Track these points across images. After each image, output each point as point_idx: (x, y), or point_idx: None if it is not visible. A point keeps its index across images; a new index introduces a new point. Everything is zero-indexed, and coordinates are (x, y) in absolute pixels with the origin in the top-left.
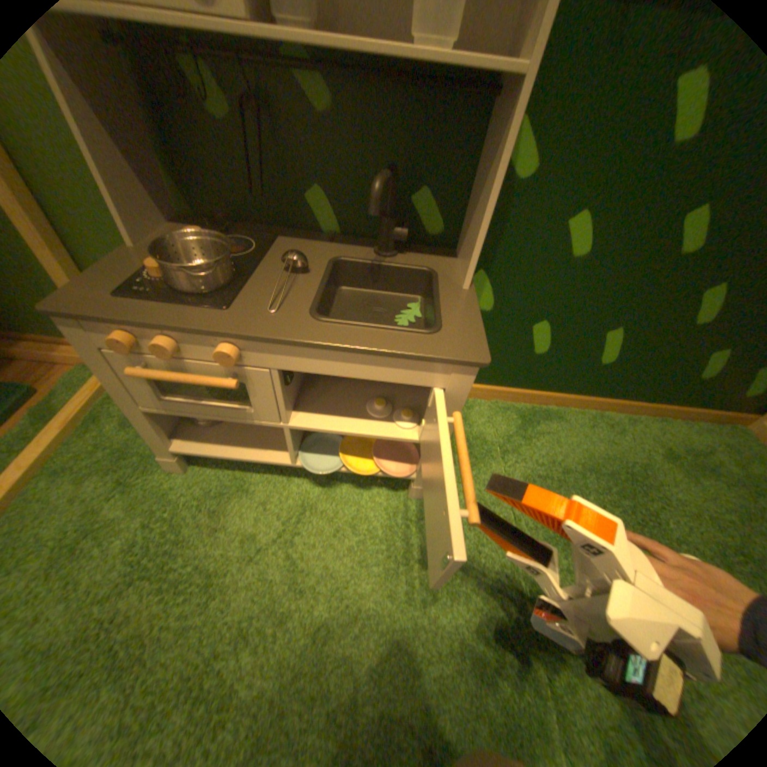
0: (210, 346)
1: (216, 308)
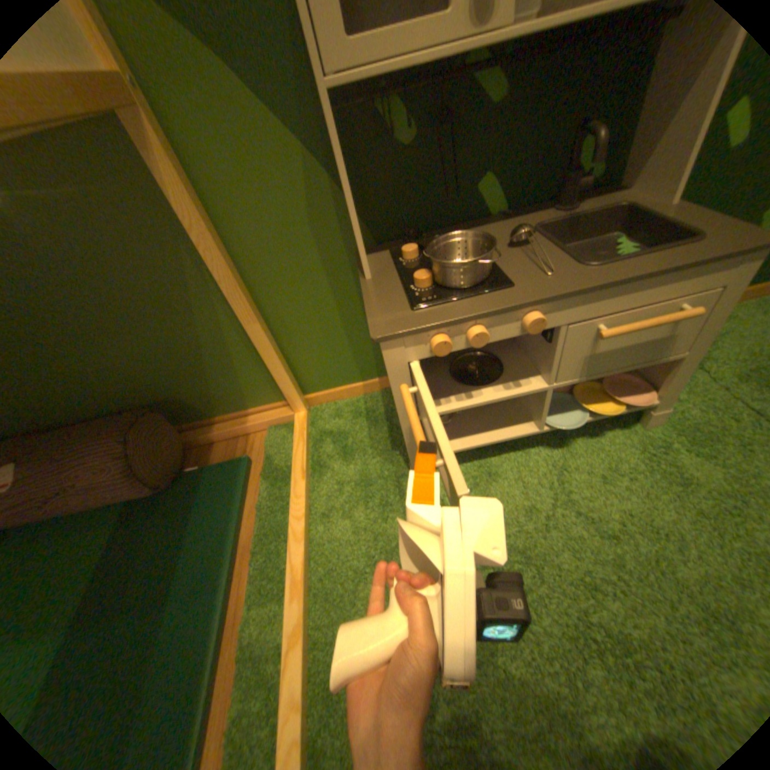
0: (518, 320)
1: (504, 289)
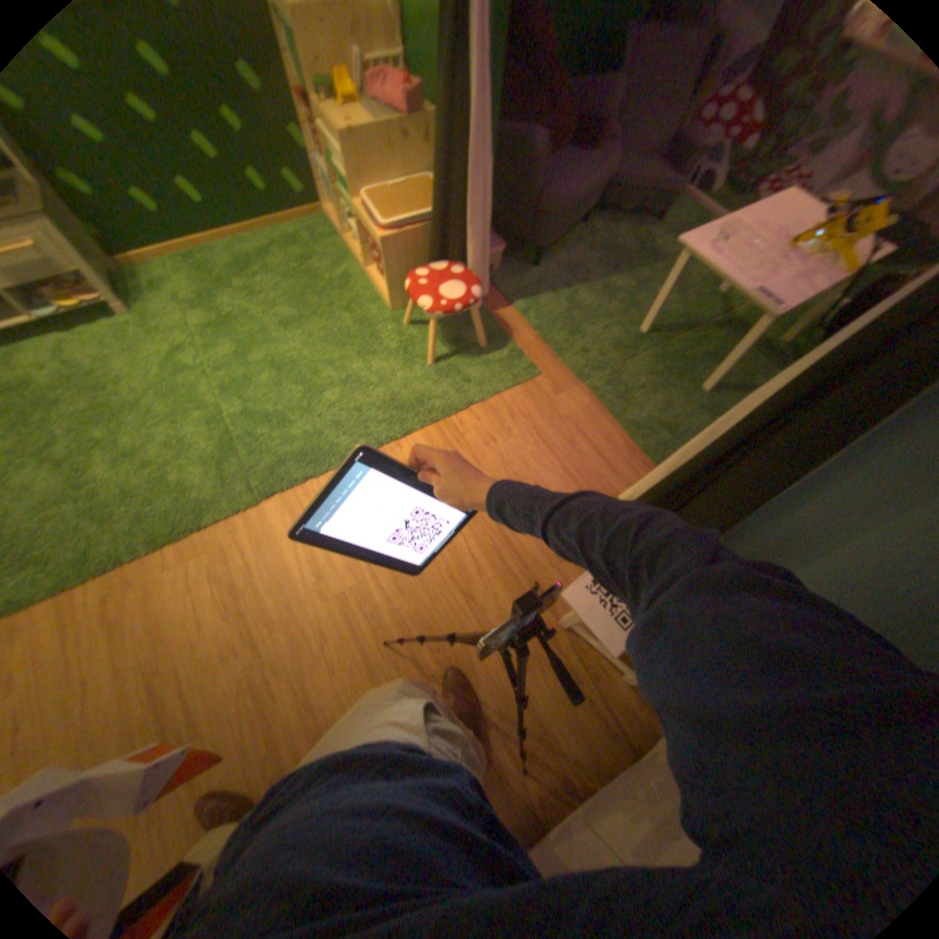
0: None
1: None
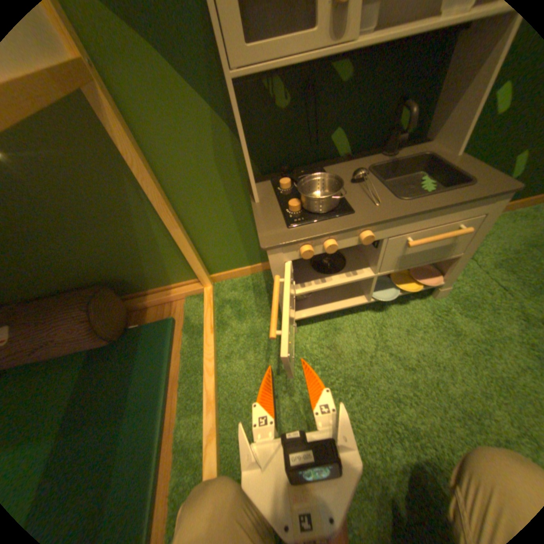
0: (357, 236)
1: (348, 214)
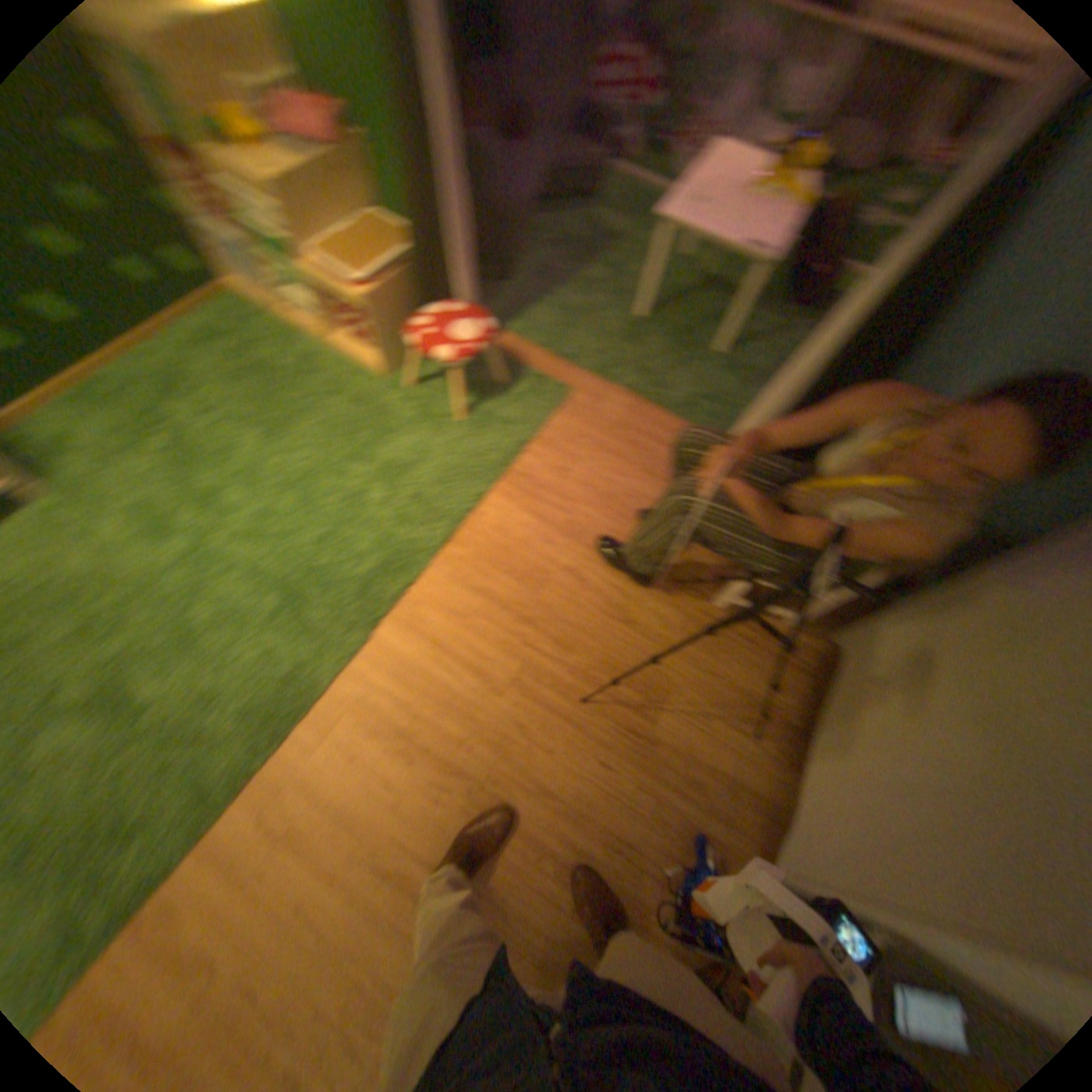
0: None
1: None
